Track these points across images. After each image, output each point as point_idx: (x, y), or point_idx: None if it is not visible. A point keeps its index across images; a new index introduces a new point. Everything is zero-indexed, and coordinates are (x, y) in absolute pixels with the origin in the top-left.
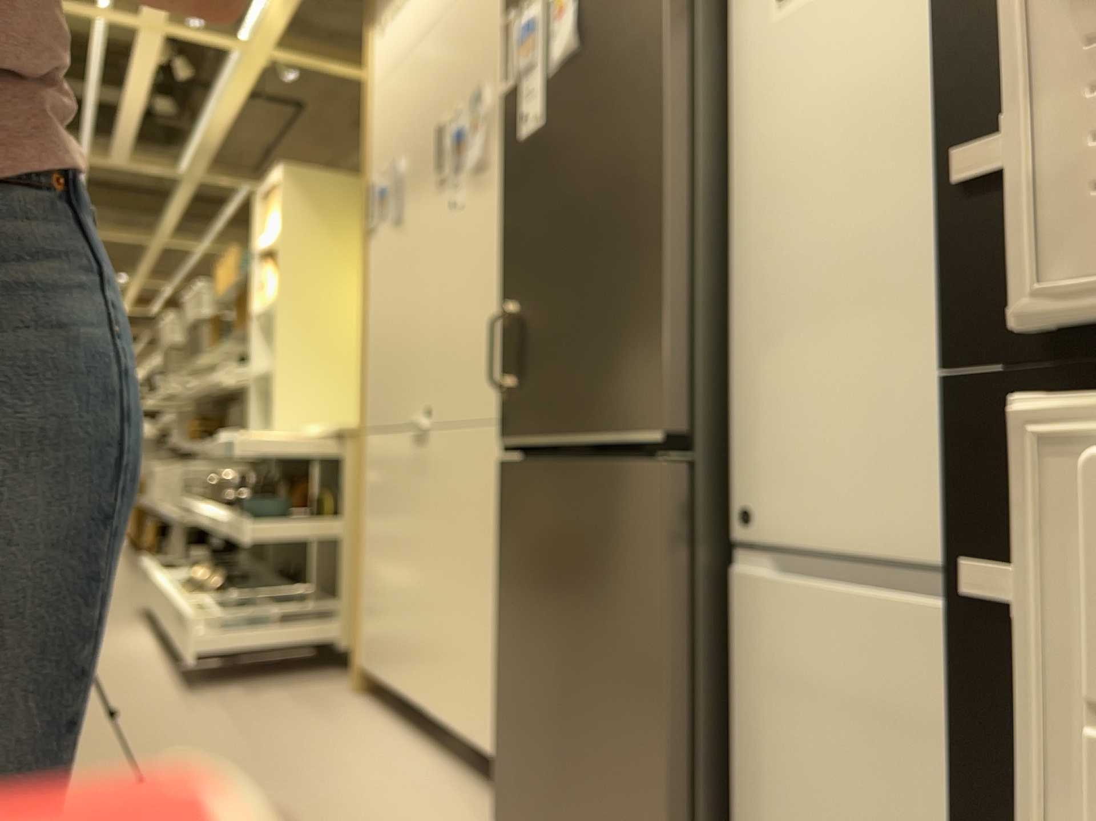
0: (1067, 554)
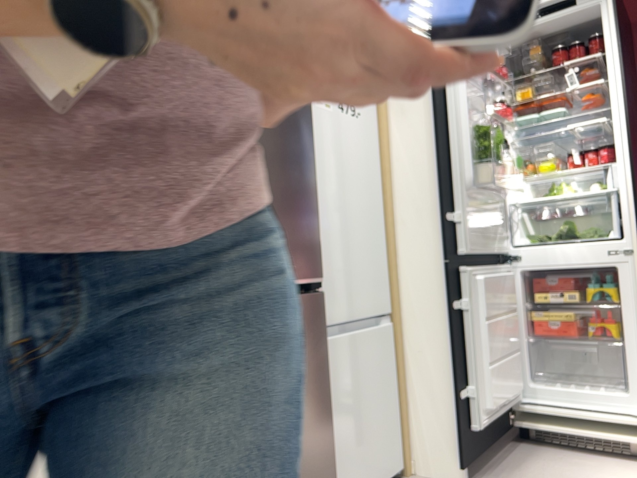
0: (471, 292)
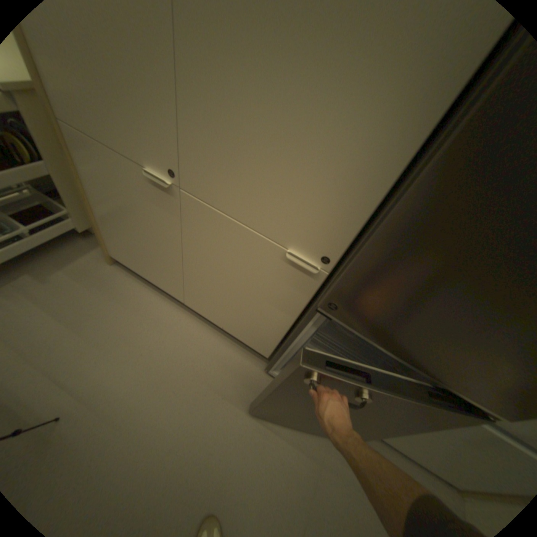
0: None
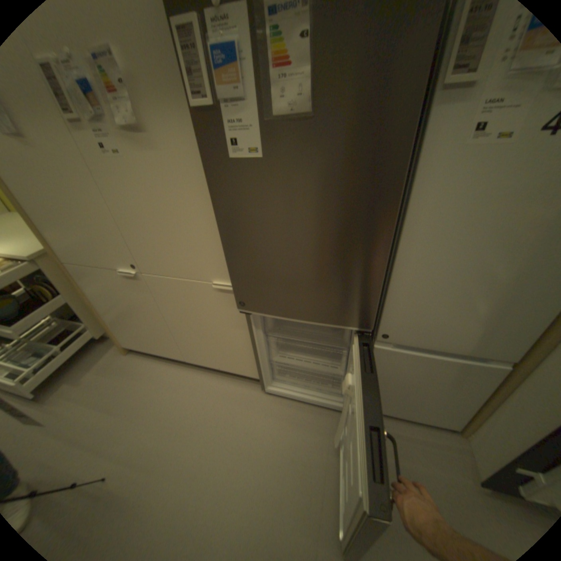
0: None
